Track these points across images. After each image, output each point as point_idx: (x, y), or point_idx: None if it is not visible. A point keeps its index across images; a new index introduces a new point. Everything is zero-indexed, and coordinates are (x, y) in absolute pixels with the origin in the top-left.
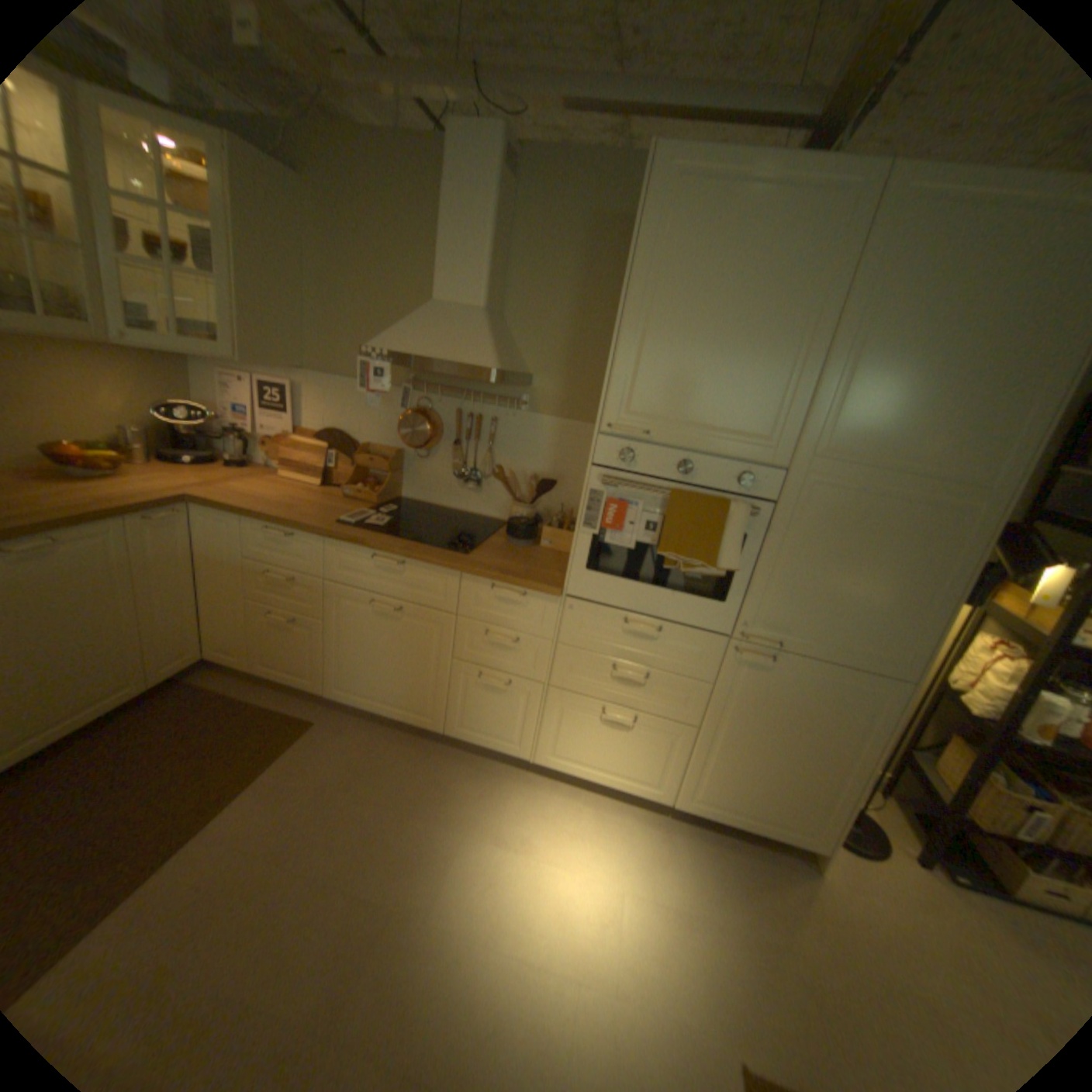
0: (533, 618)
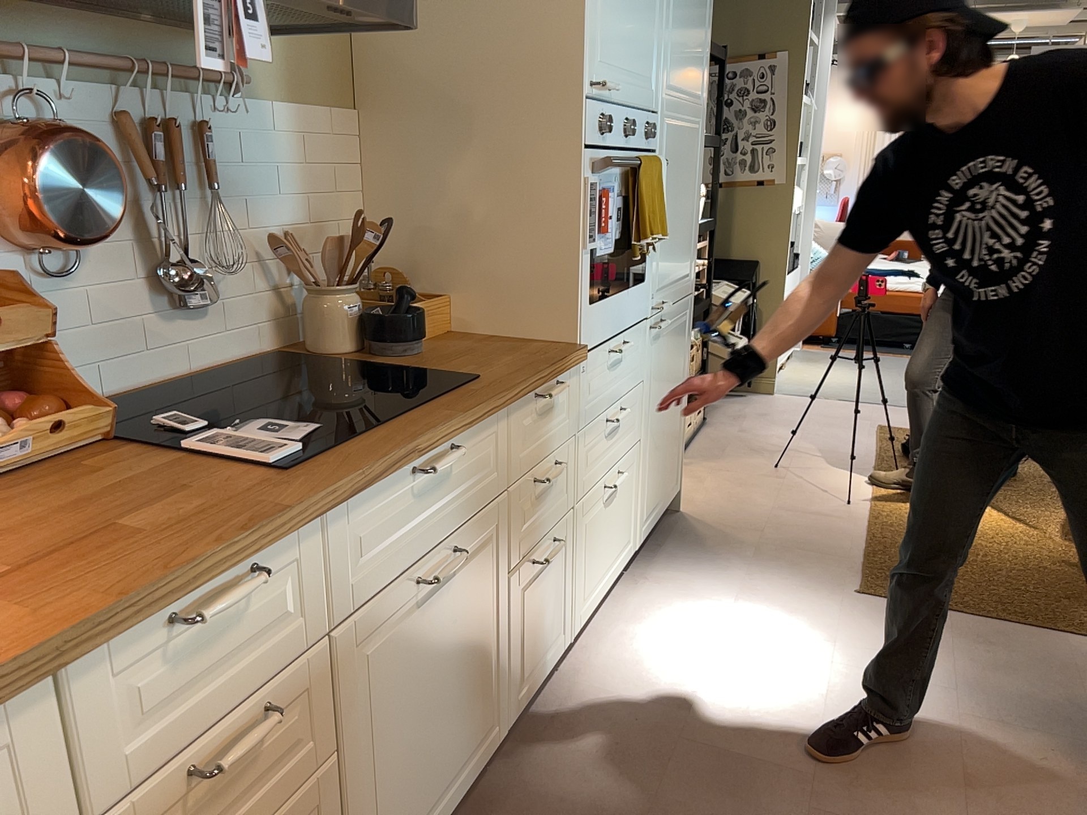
0: (563, 415)
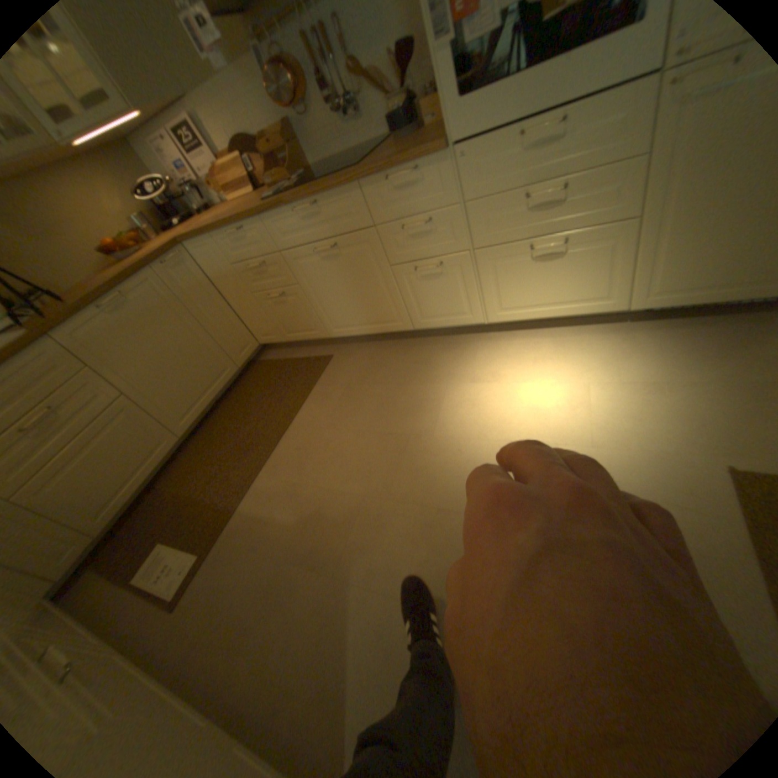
0: (434, 188)
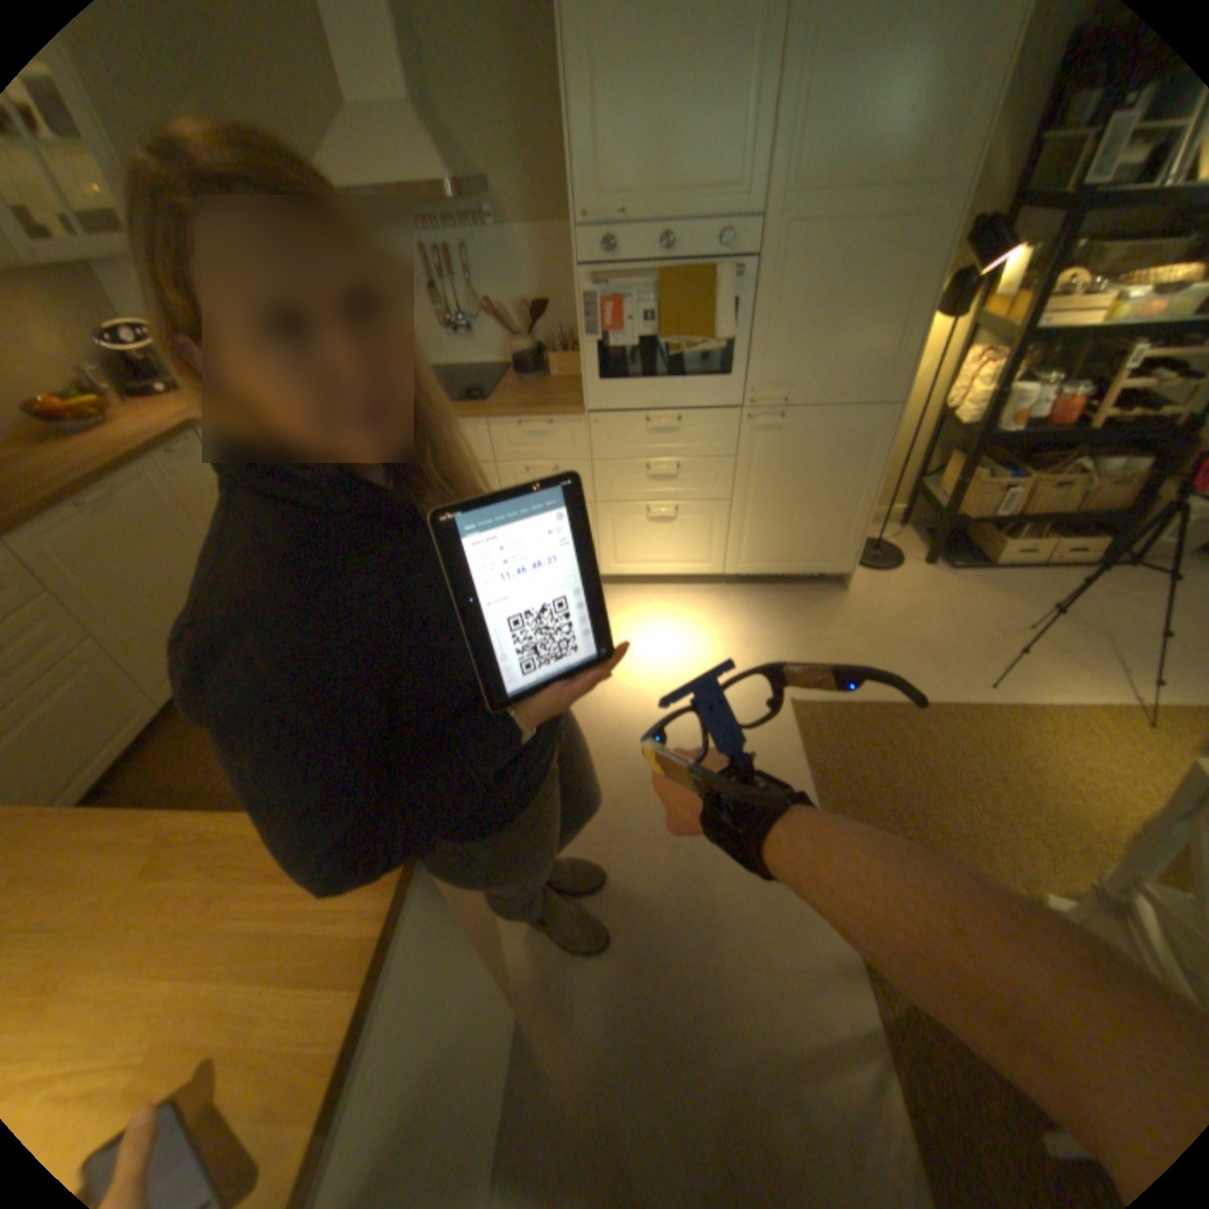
0: (563, 443)
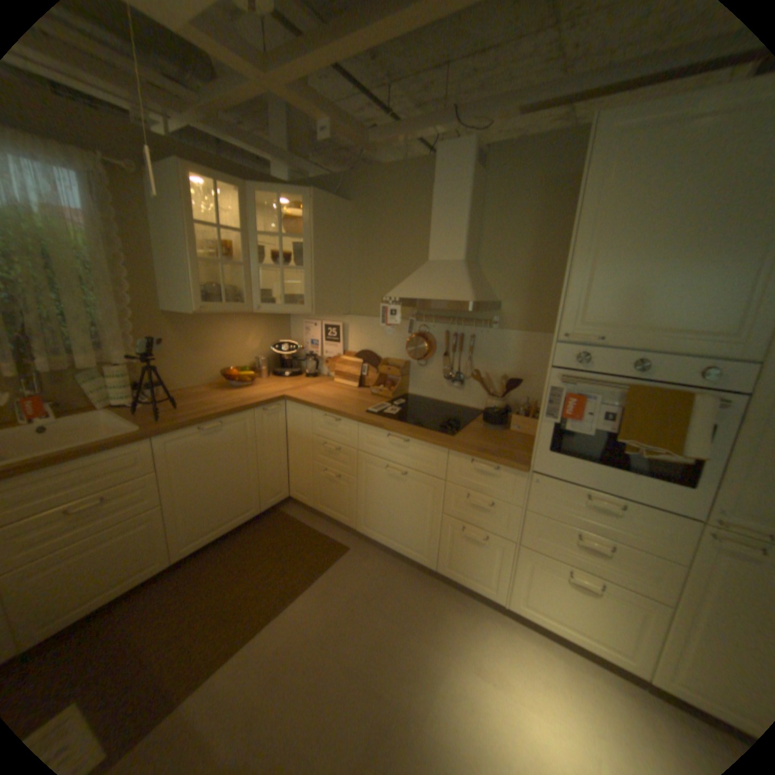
0: (505, 488)
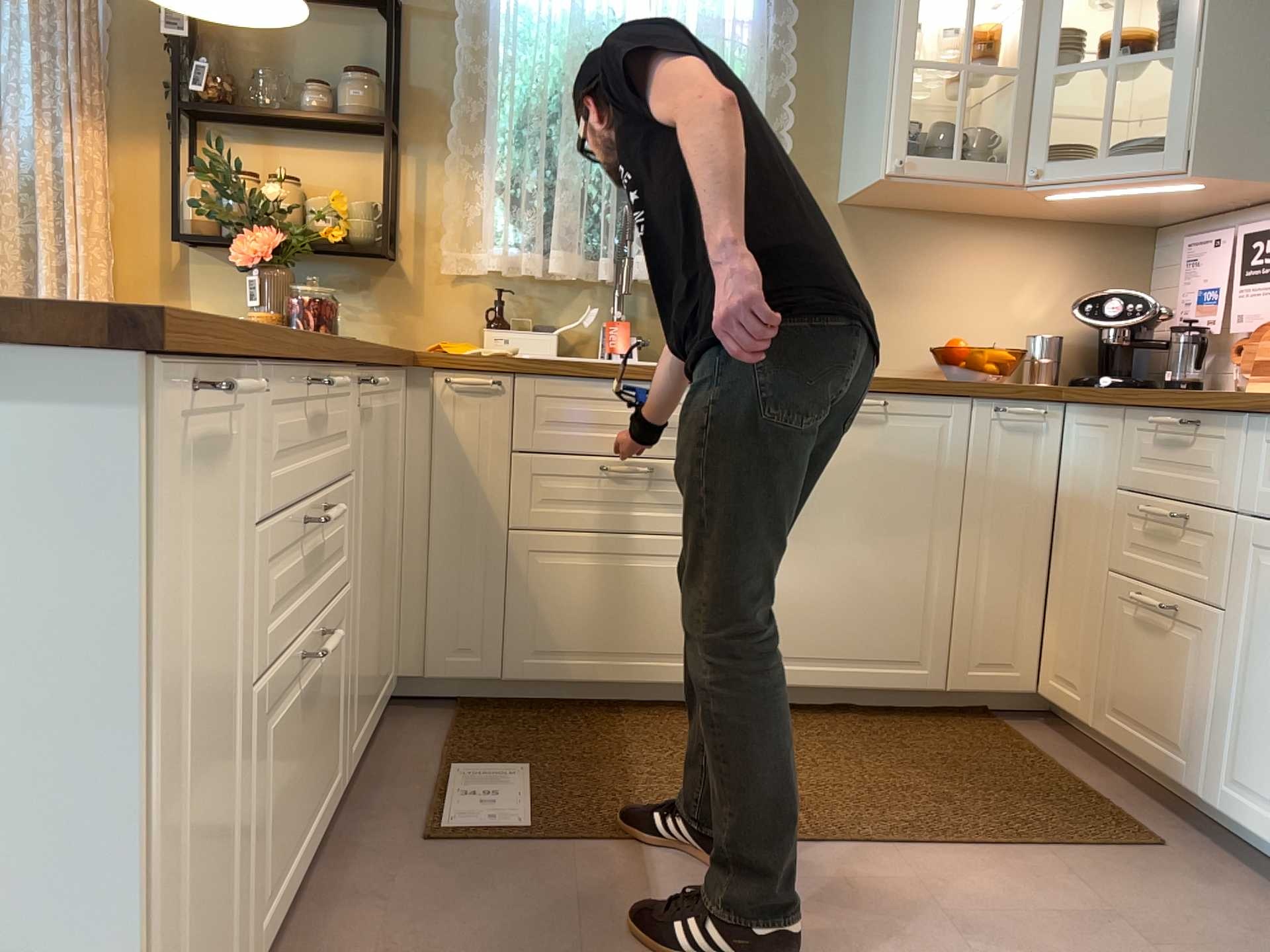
0: None
